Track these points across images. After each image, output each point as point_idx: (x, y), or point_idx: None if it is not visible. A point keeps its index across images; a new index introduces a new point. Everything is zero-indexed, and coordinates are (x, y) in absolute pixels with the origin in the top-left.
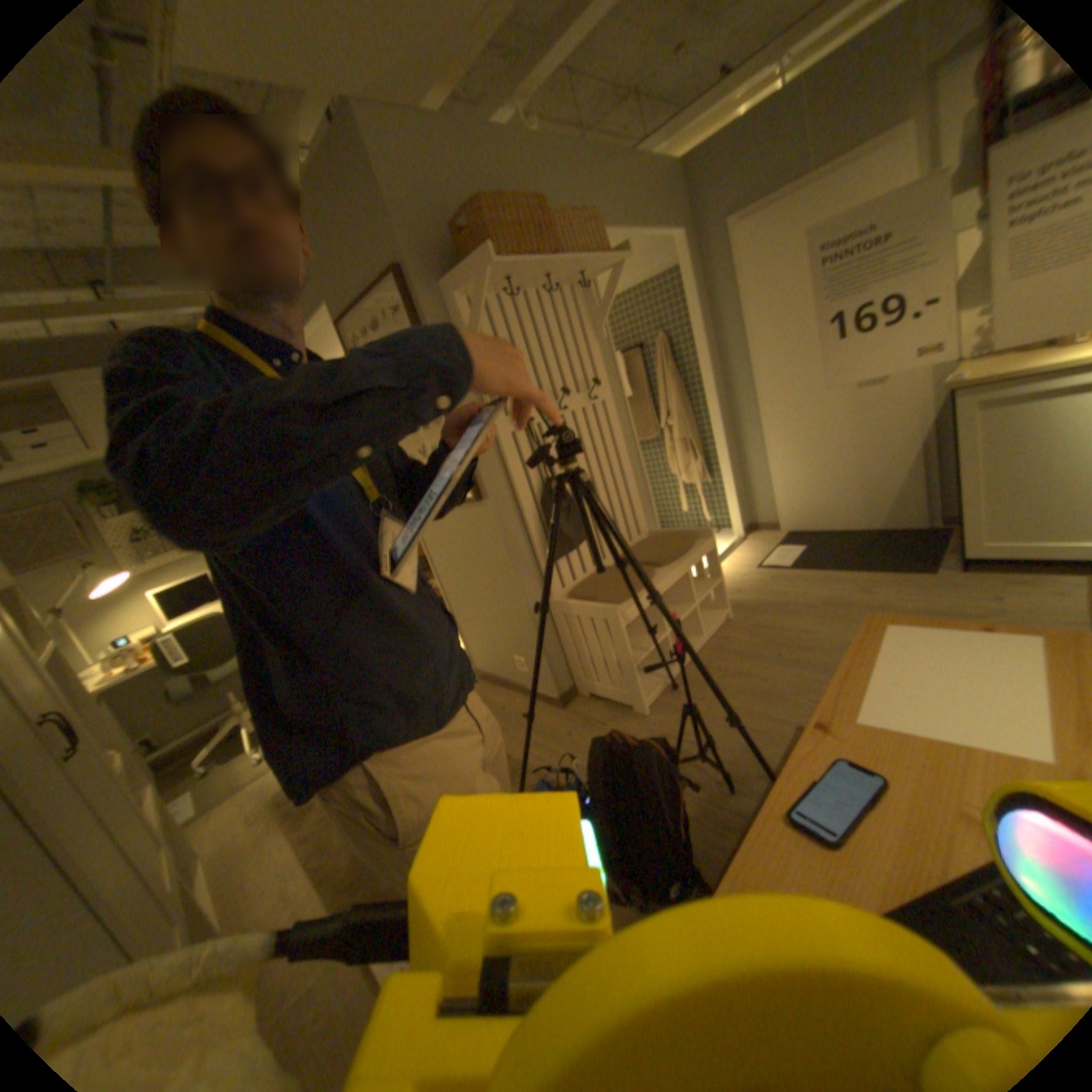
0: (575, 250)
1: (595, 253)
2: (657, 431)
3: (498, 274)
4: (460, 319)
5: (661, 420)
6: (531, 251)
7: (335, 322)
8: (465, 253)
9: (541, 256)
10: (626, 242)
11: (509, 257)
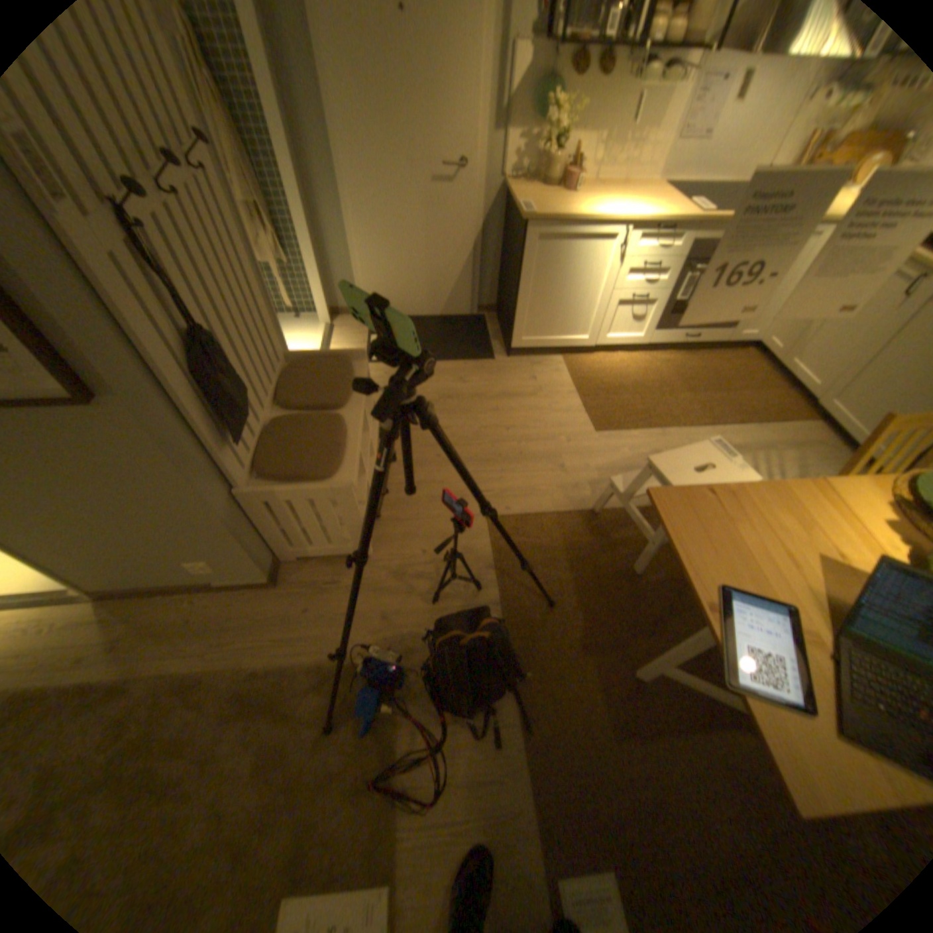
0: None
1: None
2: None
3: None
4: None
5: None
6: None
7: None
8: None
9: None
10: None
11: None
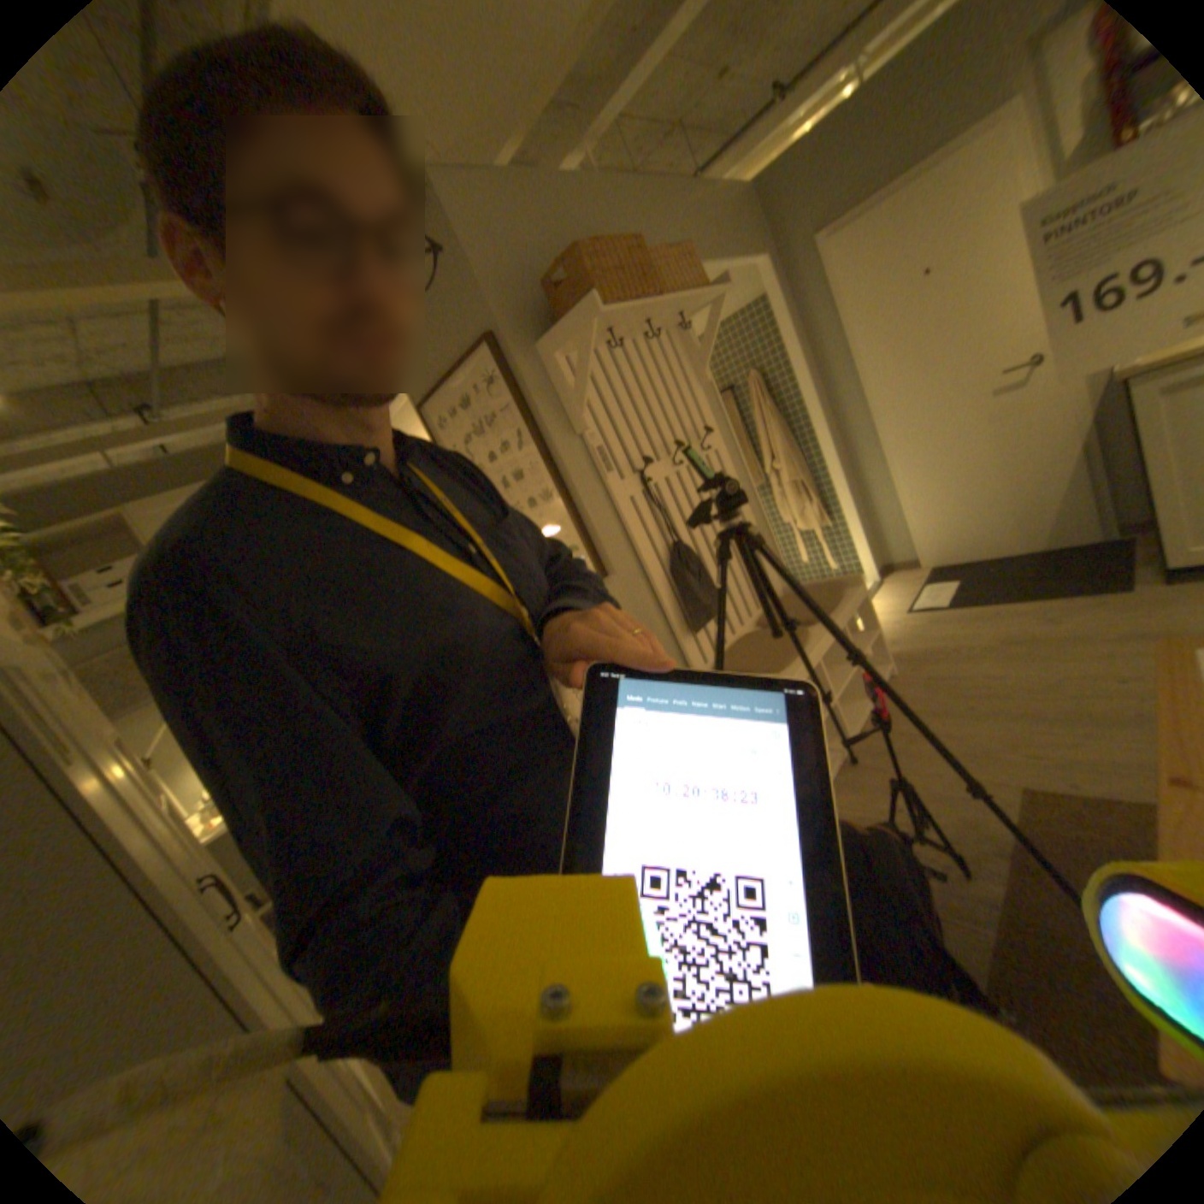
0: (679, 289)
1: (698, 289)
2: (762, 478)
3: (600, 326)
4: (564, 381)
5: (765, 465)
6: (637, 295)
7: (418, 407)
8: (567, 308)
9: (646, 300)
10: (726, 274)
11: (616, 306)
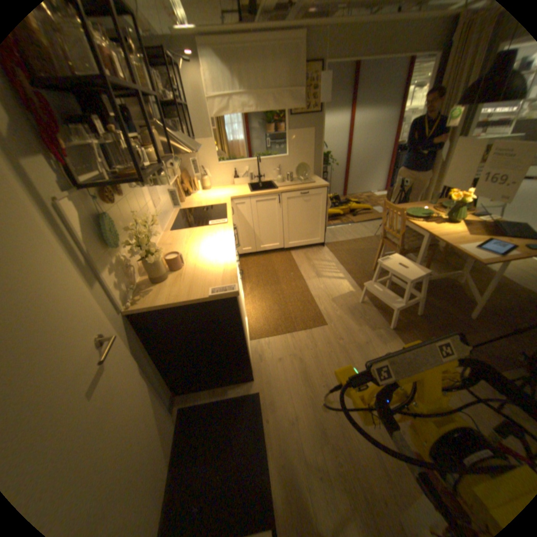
0: None
1: None
2: None
3: None
4: None
5: None
6: None
7: None
8: None
9: None
10: None
11: None
